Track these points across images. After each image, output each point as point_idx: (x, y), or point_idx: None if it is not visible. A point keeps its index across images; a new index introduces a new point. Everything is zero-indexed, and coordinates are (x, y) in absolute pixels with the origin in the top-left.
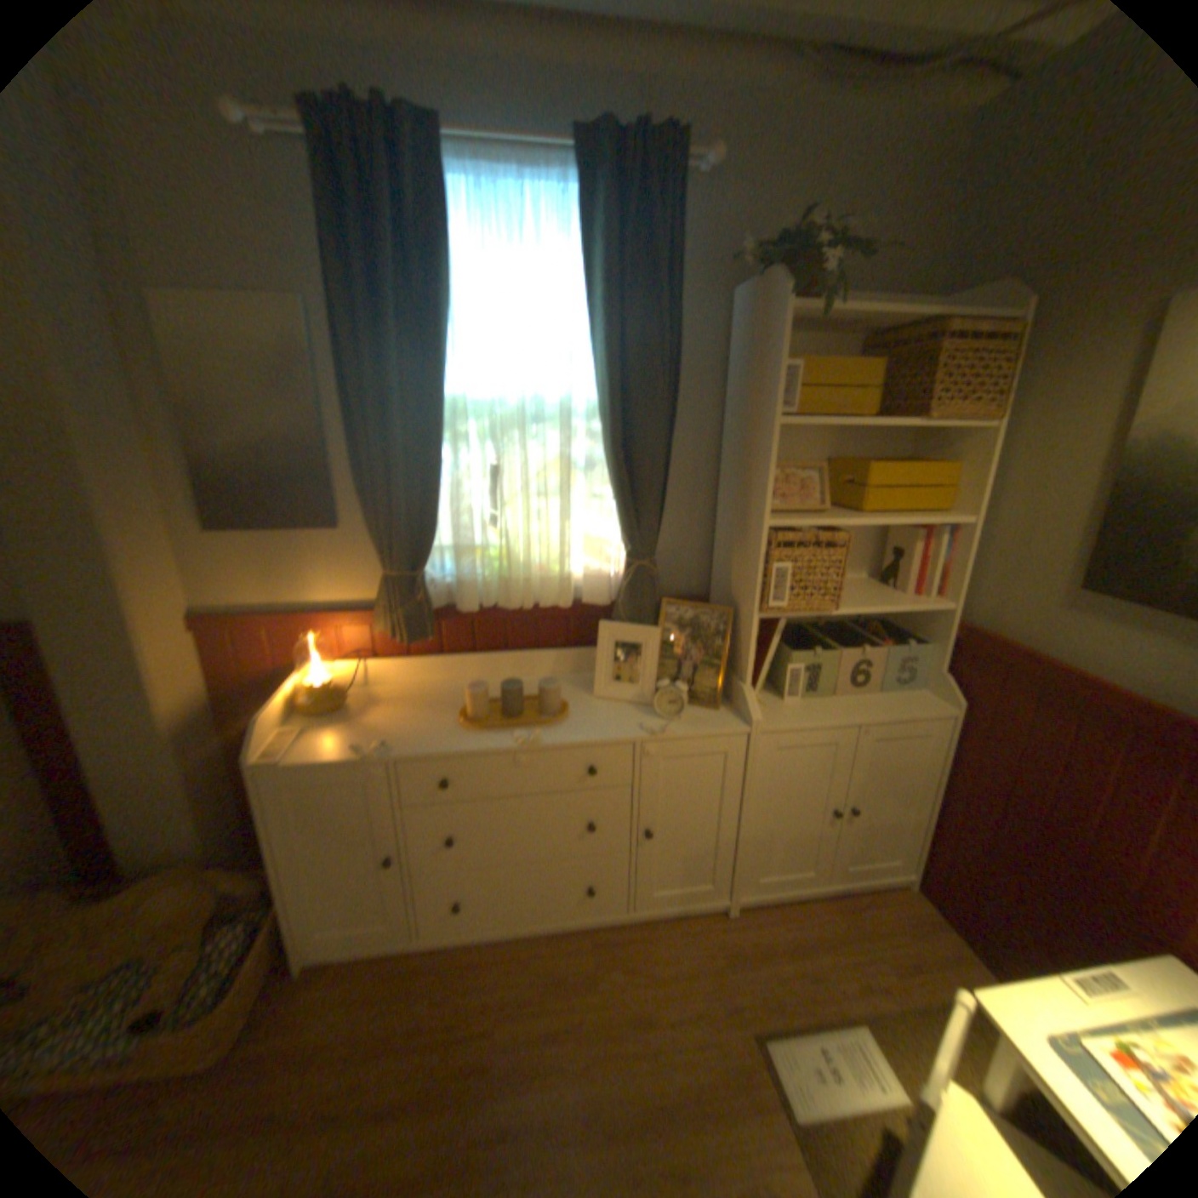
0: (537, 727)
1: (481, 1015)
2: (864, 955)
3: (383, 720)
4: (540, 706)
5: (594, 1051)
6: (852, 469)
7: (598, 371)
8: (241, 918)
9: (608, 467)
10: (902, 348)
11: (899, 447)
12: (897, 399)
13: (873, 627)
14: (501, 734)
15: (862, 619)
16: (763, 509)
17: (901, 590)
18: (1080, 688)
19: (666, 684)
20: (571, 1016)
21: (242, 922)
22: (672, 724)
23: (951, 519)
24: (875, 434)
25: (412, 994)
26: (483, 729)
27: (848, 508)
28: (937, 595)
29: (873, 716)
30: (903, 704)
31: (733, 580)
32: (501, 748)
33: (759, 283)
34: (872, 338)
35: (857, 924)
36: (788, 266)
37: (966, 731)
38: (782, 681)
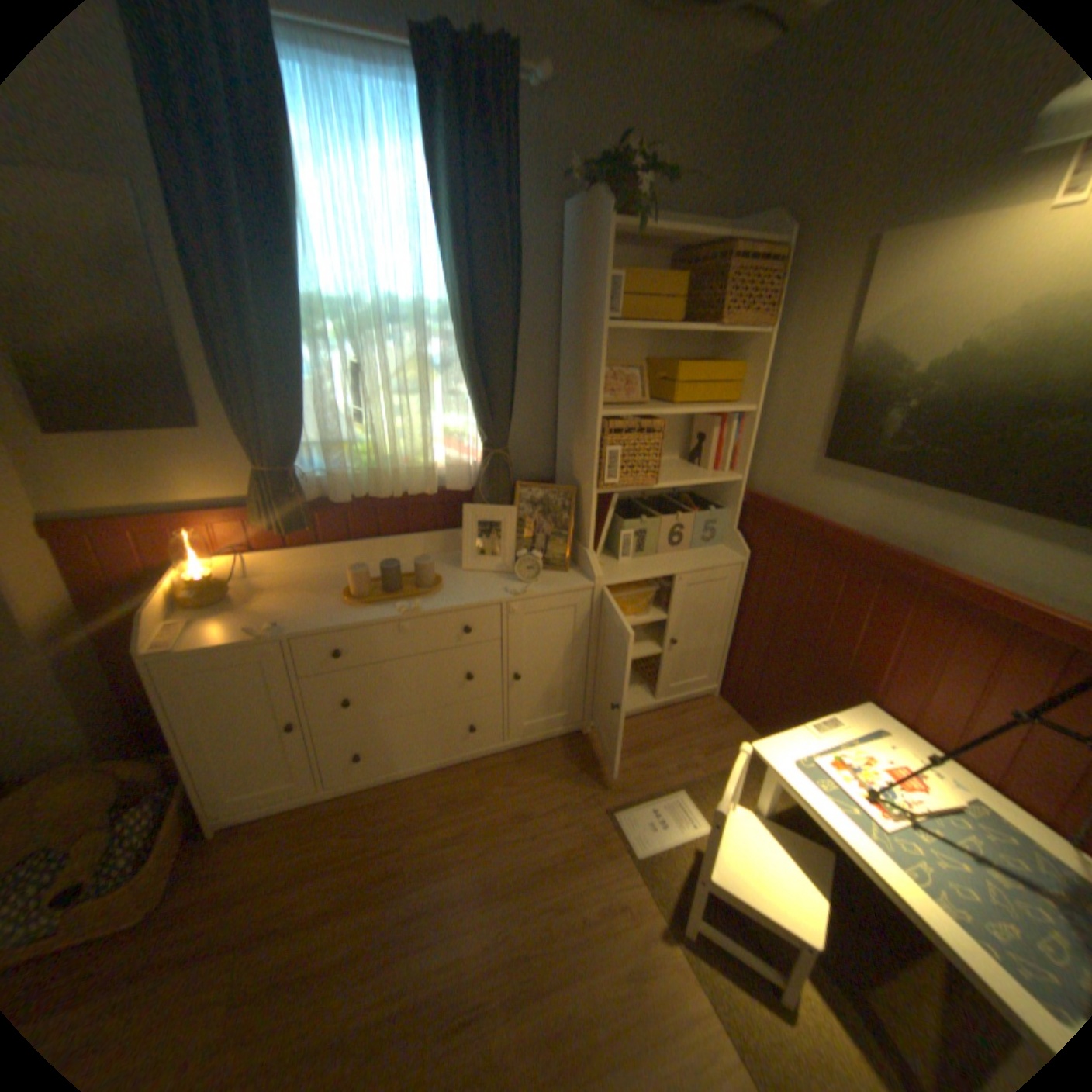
0: (416, 597)
1: (388, 836)
2: (681, 744)
3: (269, 605)
4: (417, 580)
5: (485, 843)
6: (665, 368)
7: (448, 274)
8: (146, 797)
9: (463, 365)
10: (702, 264)
11: (701, 349)
12: (698, 308)
13: (684, 498)
14: (384, 606)
15: (675, 493)
16: (597, 401)
17: (704, 467)
18: (822, 530)
19: (524, 553)
20: (463, 822)
21: (149, 799)
22: (531, 585)
23: (739, 408)
24: (682, 338)
25: (324, 831)
26: (367, 603)
27: (663, 401)
28: (729, 469)
29: (684, 566)
30: (706, 556)
31: (574, 464)
32: (386, 617)
33: (587, 198)
34: (679, 253)
35: (676, 724)
36: (610, 184)
37: (749, 572)
38: (616, 545)
